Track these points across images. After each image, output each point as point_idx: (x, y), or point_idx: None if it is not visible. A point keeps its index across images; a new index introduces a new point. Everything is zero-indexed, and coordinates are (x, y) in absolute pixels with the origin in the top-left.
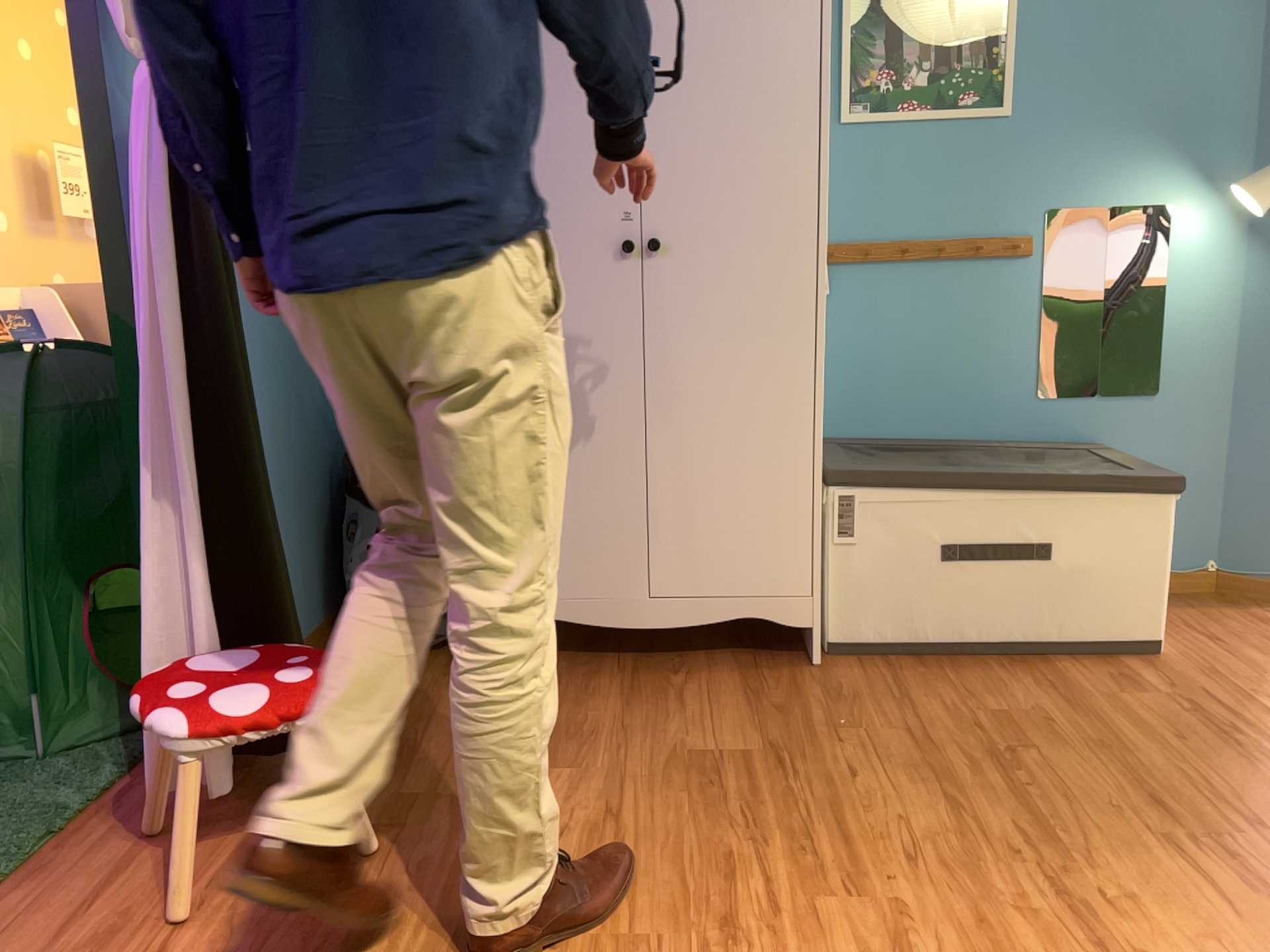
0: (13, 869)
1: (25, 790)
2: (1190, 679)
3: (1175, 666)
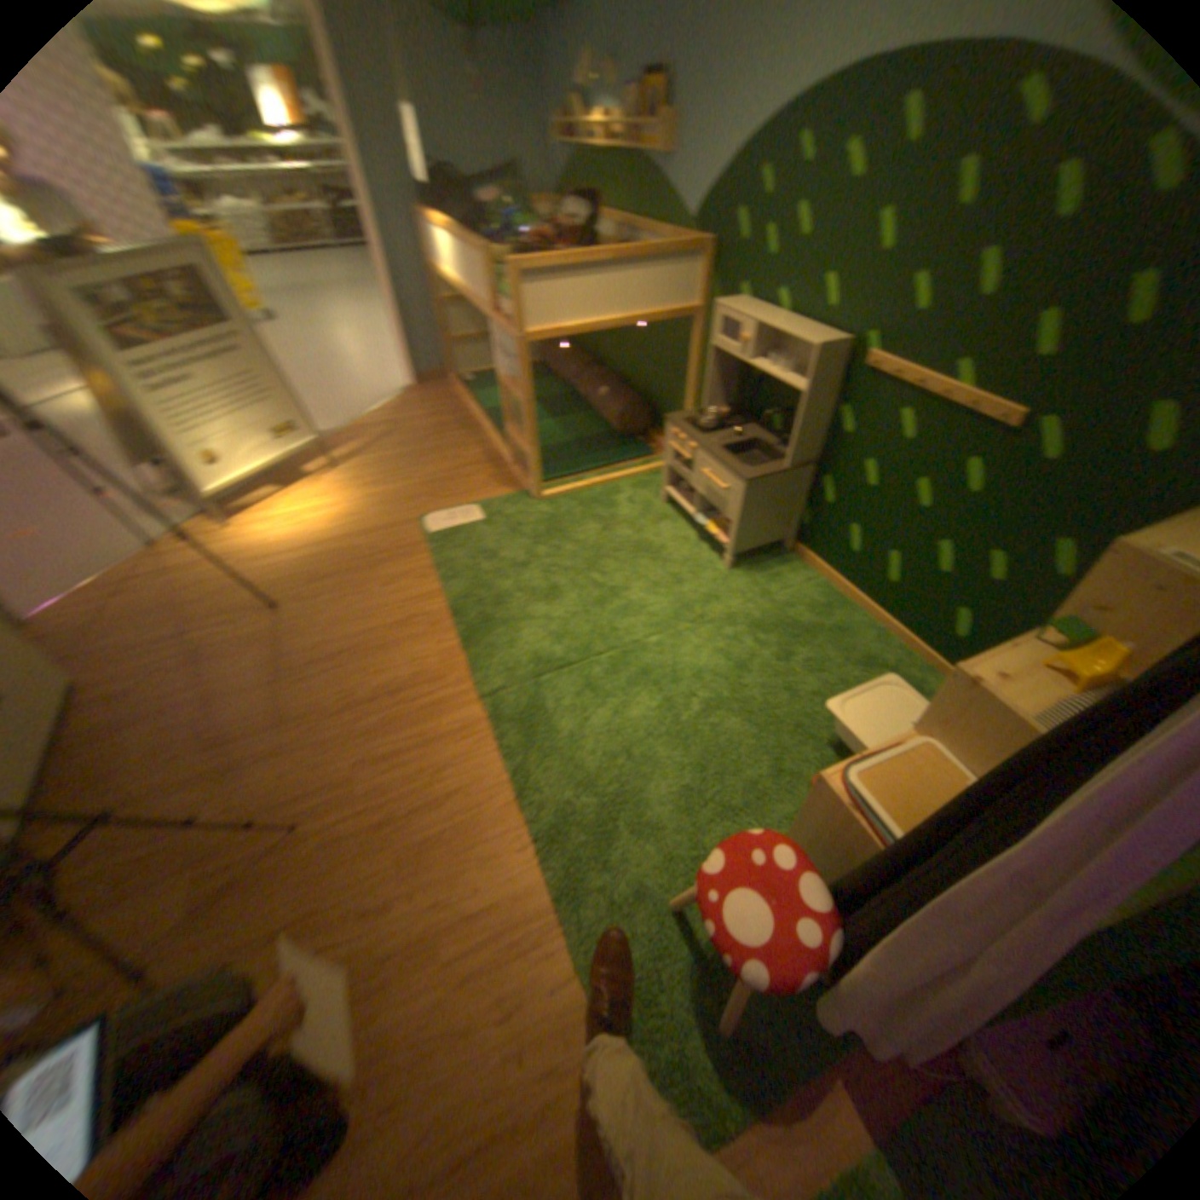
0: None
1: None
2: (124, 671)
3: (103, 676)
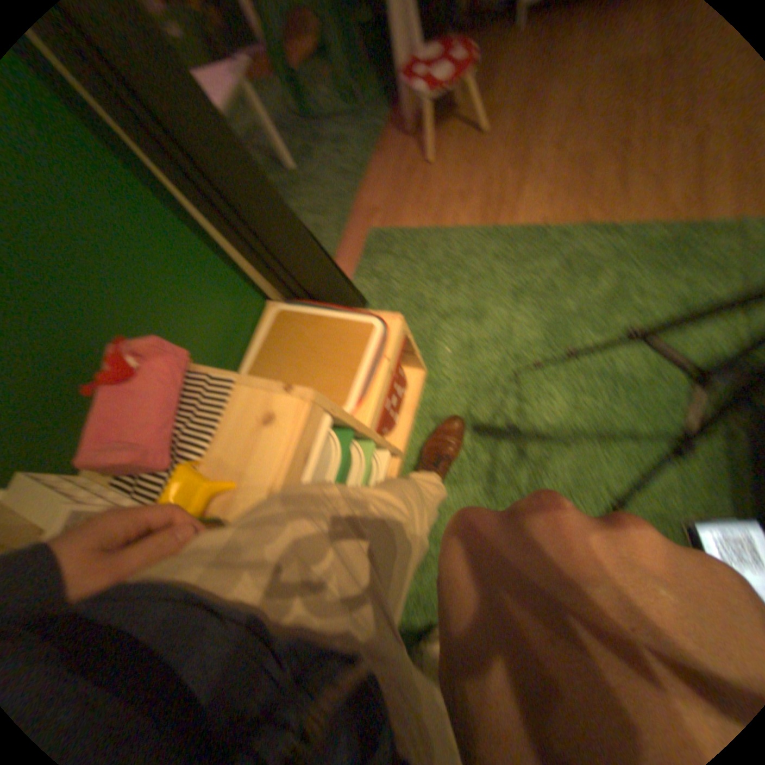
0: (374, 148)
1: (363, 121)
2: None
3: None
